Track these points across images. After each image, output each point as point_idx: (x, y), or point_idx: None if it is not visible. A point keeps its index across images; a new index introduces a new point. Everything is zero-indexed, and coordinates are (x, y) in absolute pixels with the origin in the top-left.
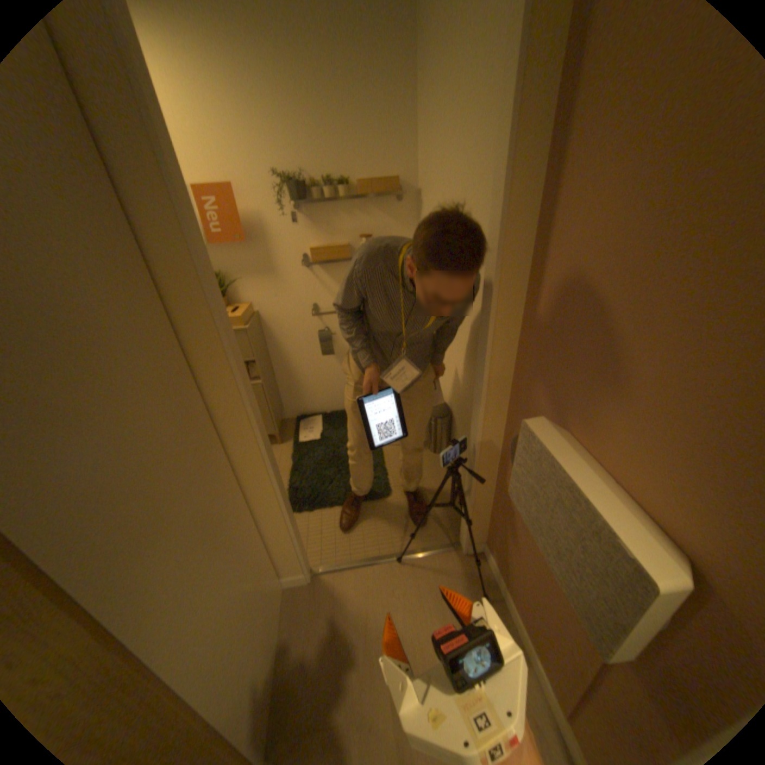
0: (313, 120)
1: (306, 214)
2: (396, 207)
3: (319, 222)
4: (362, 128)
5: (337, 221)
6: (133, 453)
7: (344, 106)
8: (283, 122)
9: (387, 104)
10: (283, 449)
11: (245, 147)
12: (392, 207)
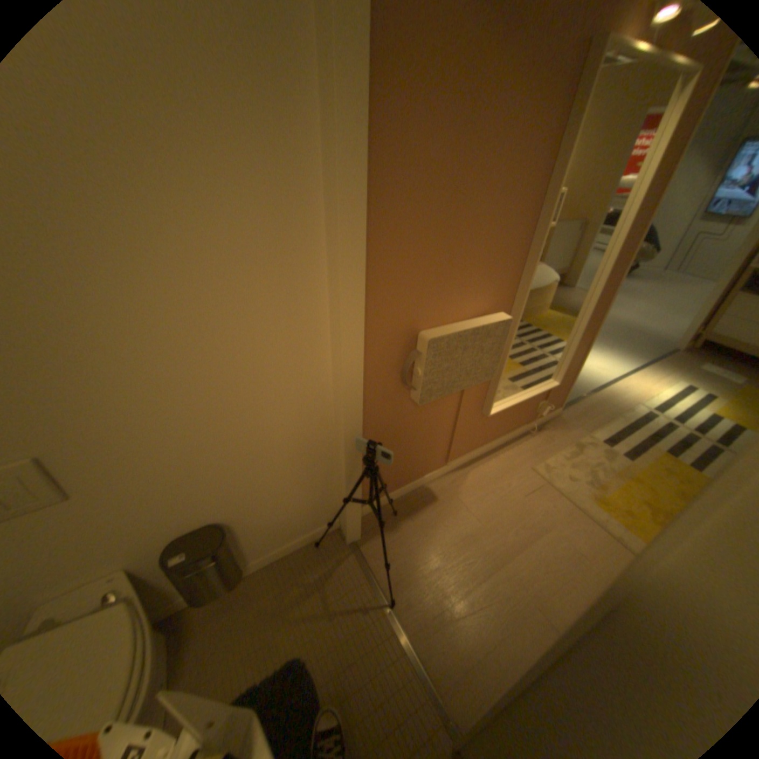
0: None
1: None
2: None
3: None
4: None
5: None
6: None
7: None
8: None
9: None
10: None
11: None
12: None
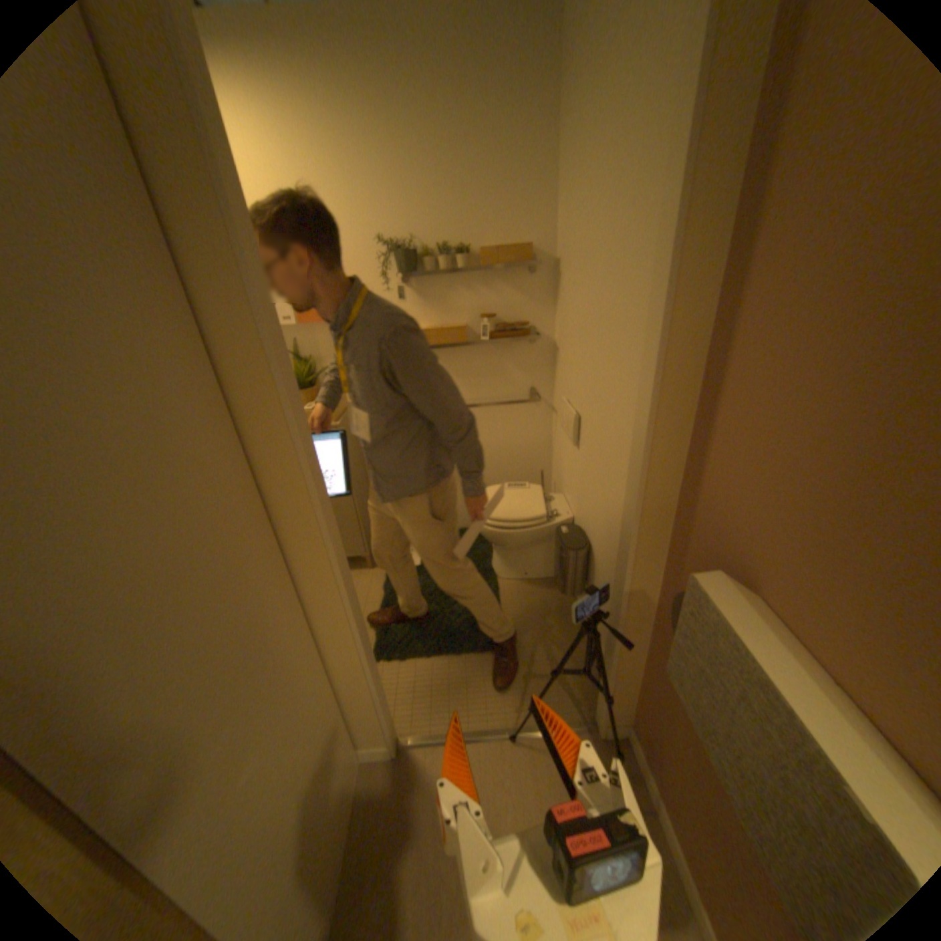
0: (430, 177)
1: (416, 289)
2: (528, 279)
3: (432, 298)
4: (490, 185)
5: (453, 297)
6: (166, 594)
7: (468, 160)
8: (395, 180)
9: (522, 155)
10: (374, 575)
11: (348, 210)
12: (523, 280)
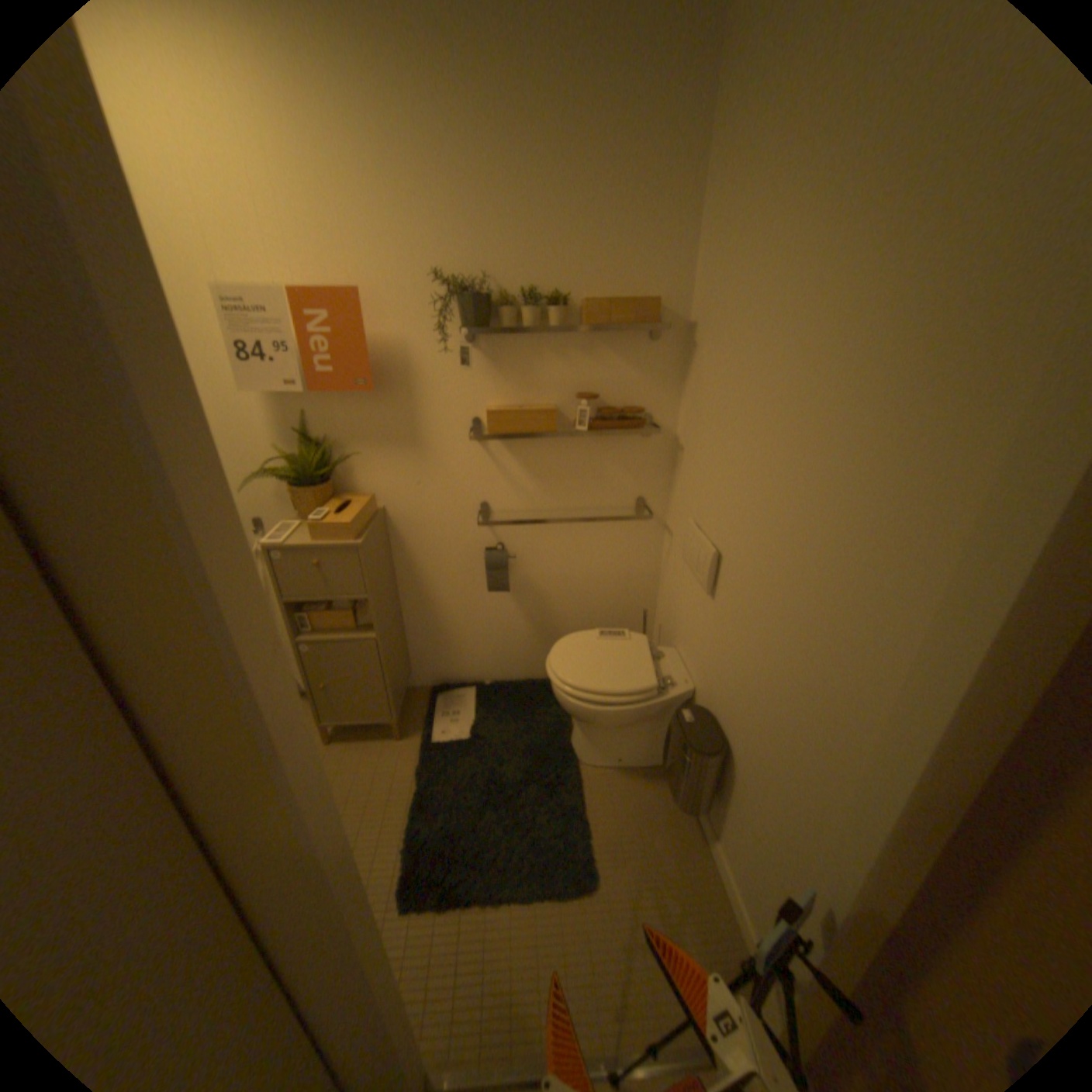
0: (517, 189)
1: (486, 351)
2: (647, 348)
3: (508, 366)
4: (604, 209)
5: (539, 365)
6: None
7: (575, 168)
8: (464, 188)
9: (654, 169)
10: (403, 751)
11: (392, 228)
12: (640, 348)
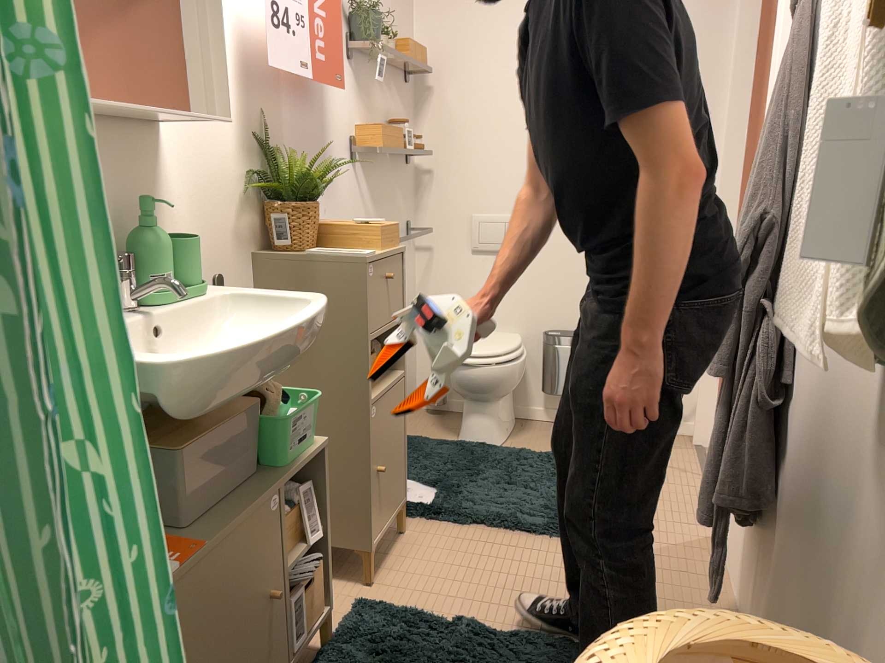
0: None
1: (356, 76)
2: (405, 95)
3: (364, 93)
4: None
5: (375, 97)
6: None
7: None
8: None
9: None
10: (424, 529)
11: None
12: (403, 94)
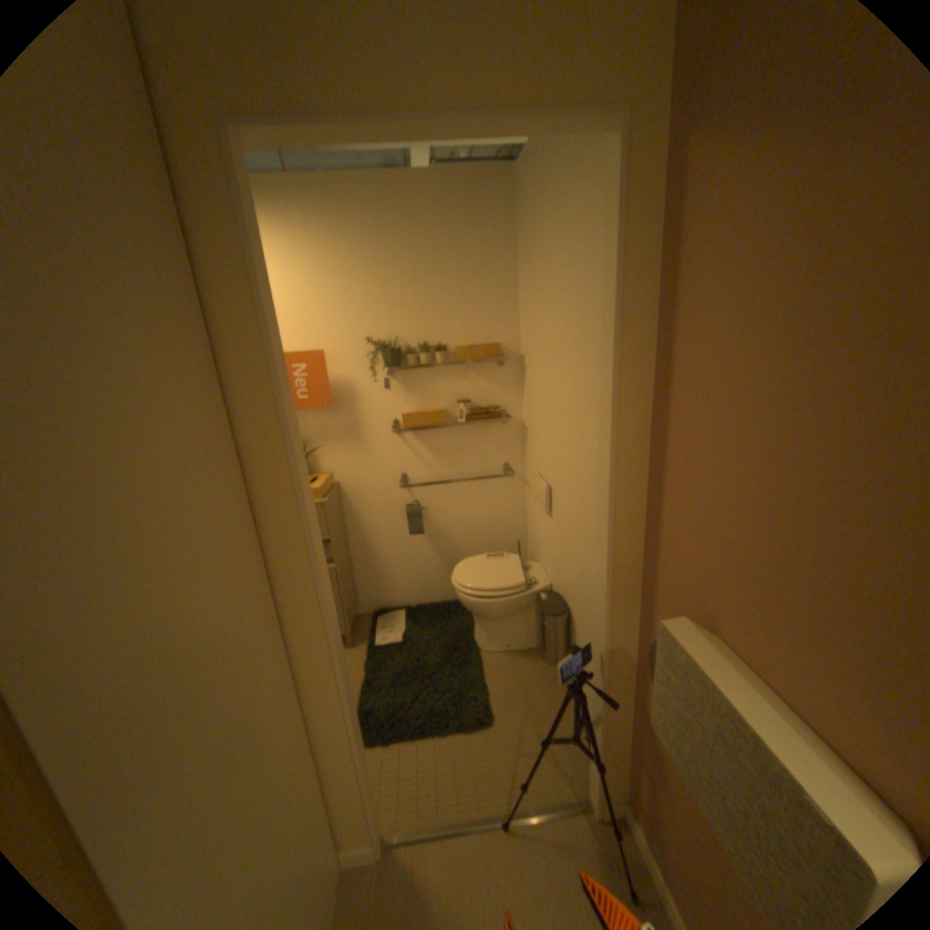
0: (412, 293)
1: (400, 381)
2: (497, 372)
3: (414, 389)
4: (462, 300)
5: (433, 387)
6: (188, 656)
7: (444, 281)
8: (383, 296)
9: (488, 278)
10: (354, 655)
11: (342, 319)
12: (493, 372)
